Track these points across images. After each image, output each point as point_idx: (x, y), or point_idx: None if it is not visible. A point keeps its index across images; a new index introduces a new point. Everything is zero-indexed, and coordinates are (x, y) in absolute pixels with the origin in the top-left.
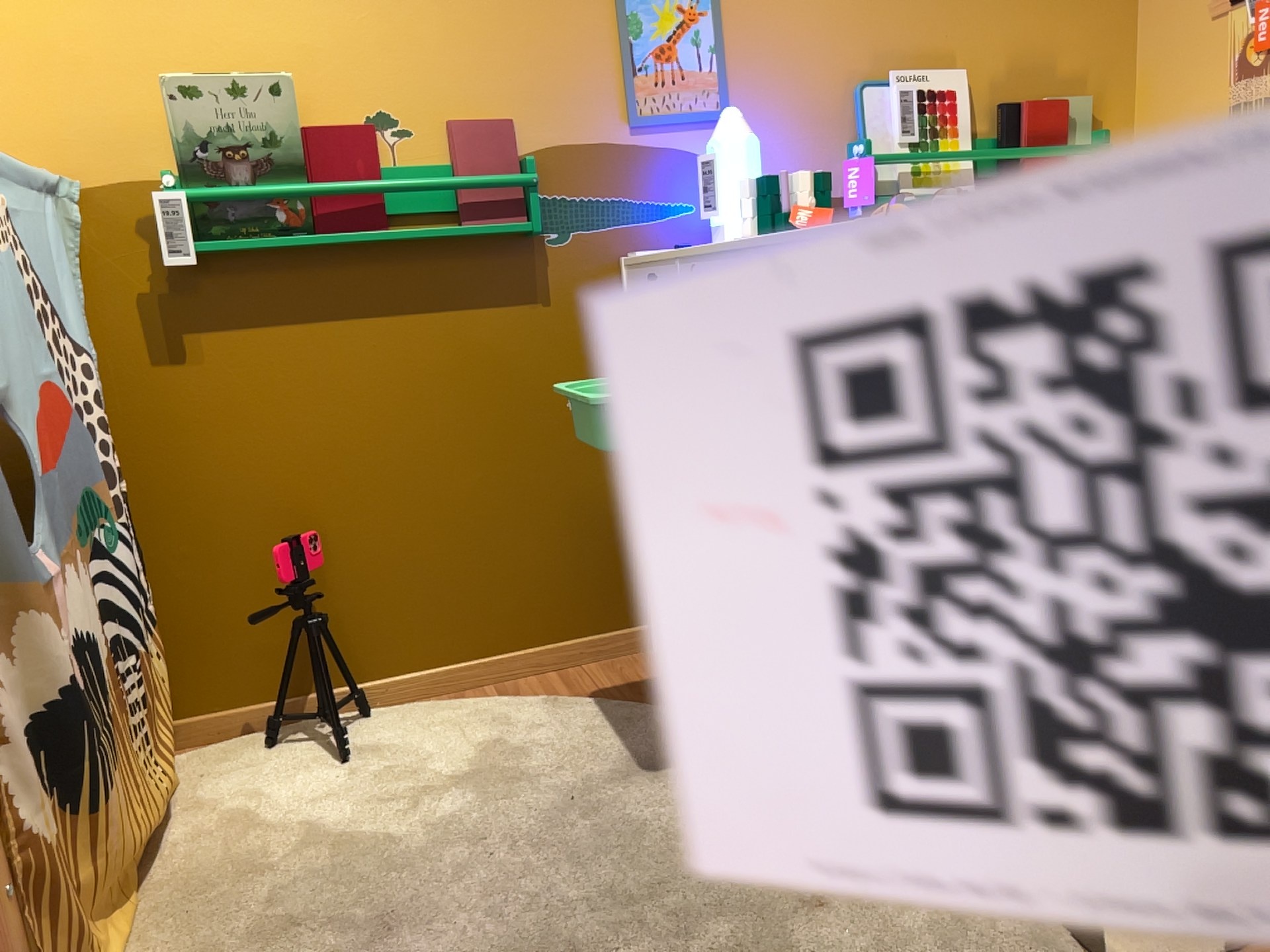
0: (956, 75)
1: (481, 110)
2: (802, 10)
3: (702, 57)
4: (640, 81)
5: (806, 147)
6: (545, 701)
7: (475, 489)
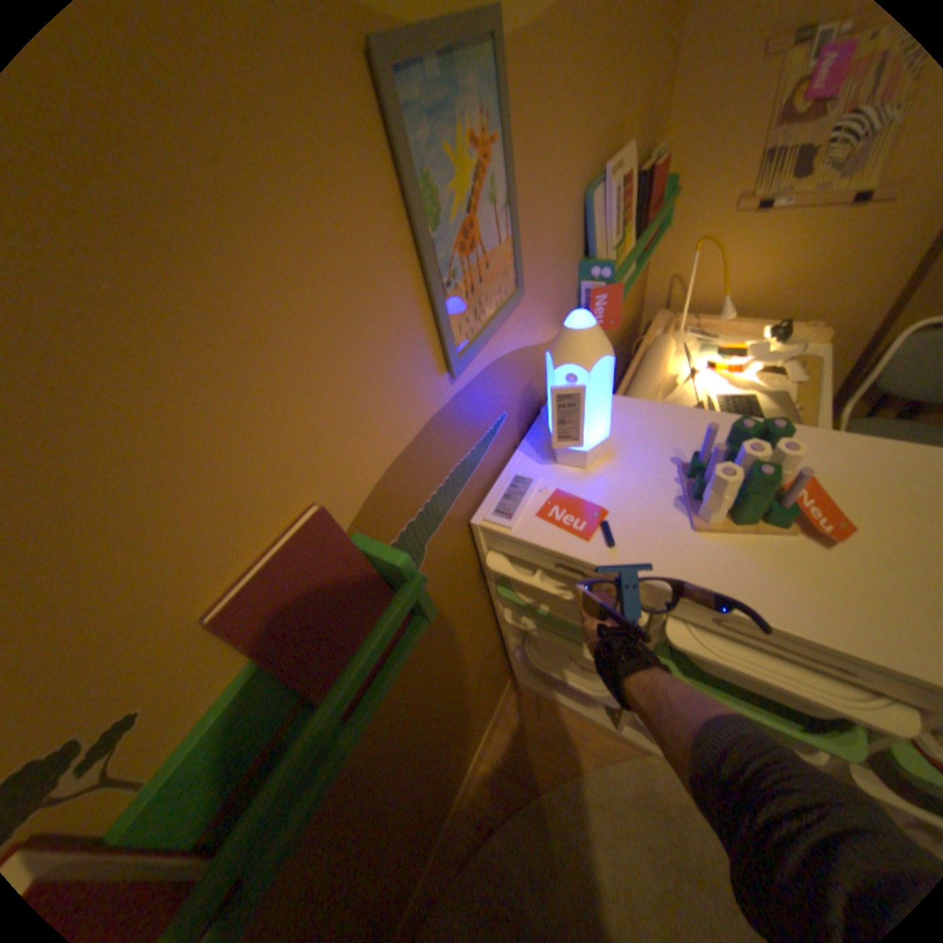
0: (631, 146)
1: (252, 535)
2: (562, 88)
3: (500, 215)
4: (452, 299)
5: (561, 283)
6: (528, 822)
7: (416, 786)
